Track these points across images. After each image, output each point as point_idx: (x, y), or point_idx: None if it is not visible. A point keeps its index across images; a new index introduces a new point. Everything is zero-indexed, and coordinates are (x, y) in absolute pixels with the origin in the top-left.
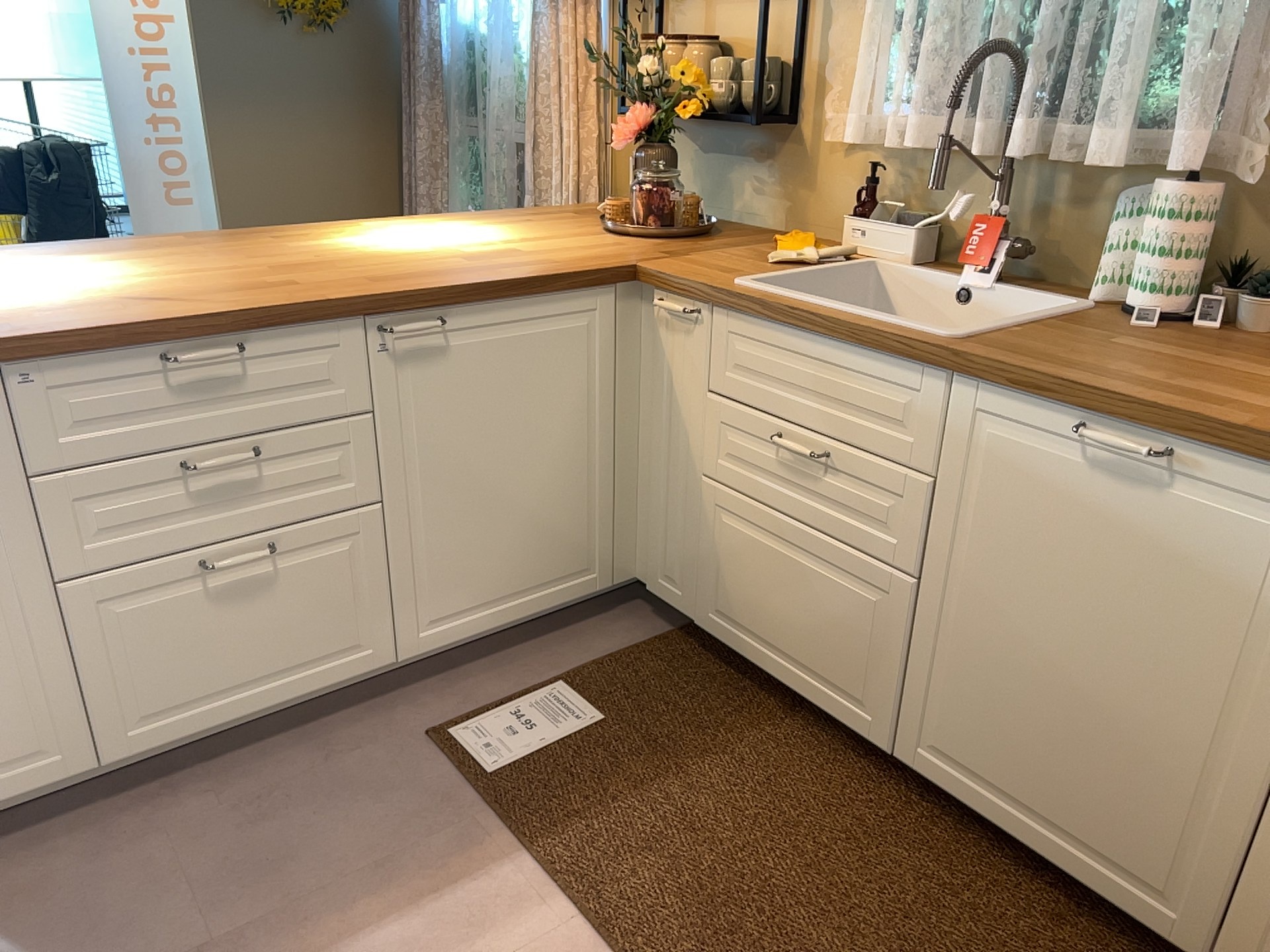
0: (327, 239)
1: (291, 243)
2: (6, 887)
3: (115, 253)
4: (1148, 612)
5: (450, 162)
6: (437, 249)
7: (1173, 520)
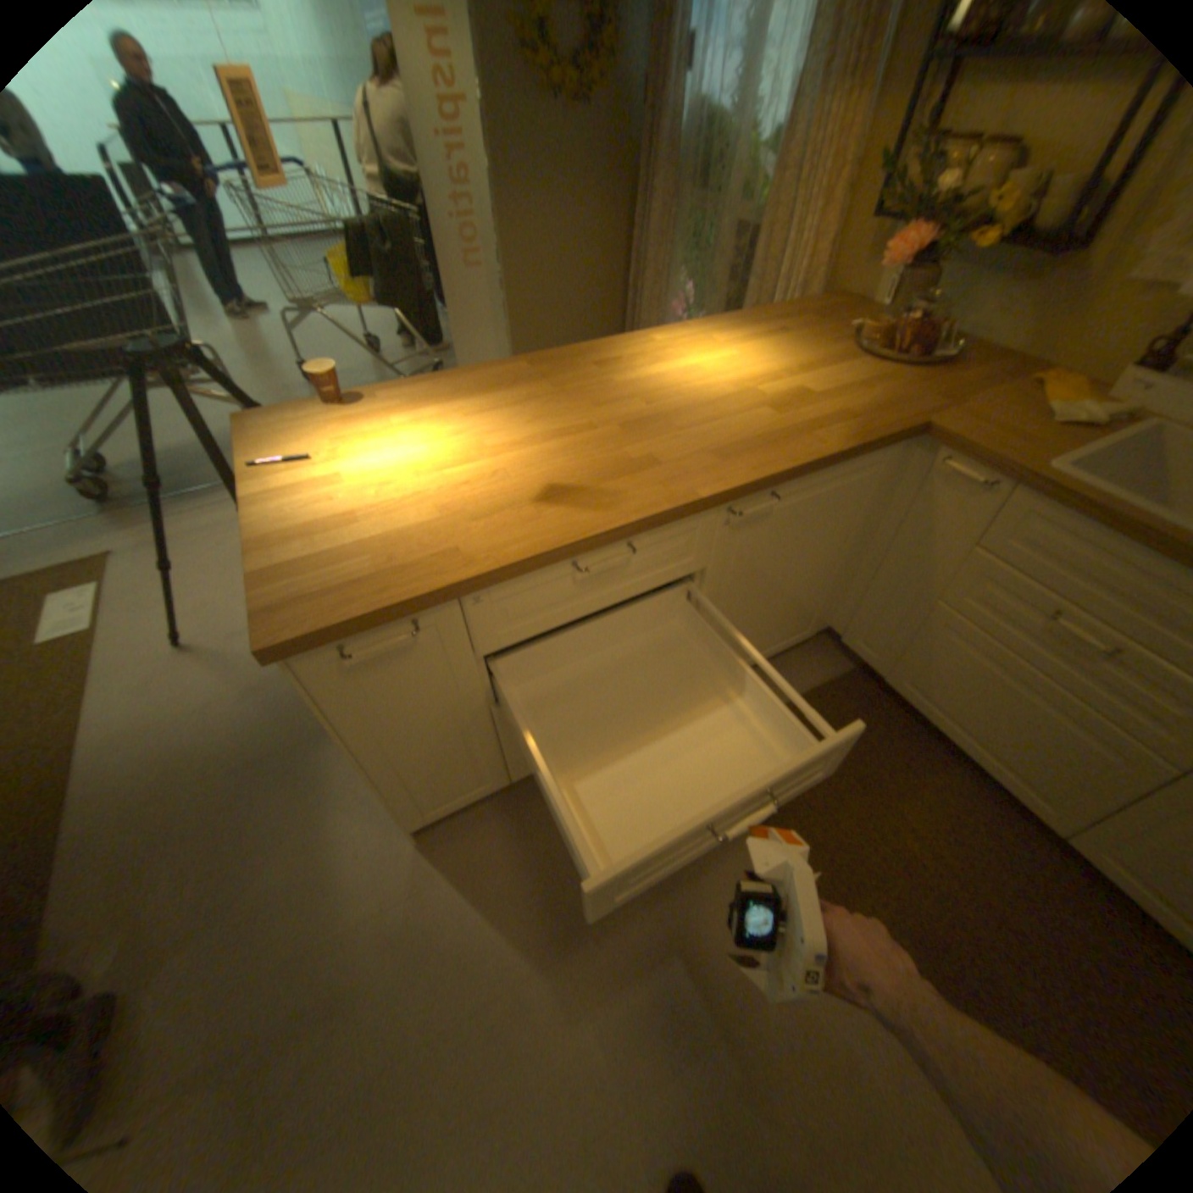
0: (637, 365)
1: (613, 375)
2: (468, 862)
3: (483, 394)
4: None
5: (674, 231)
6: (738, 387)
7: None
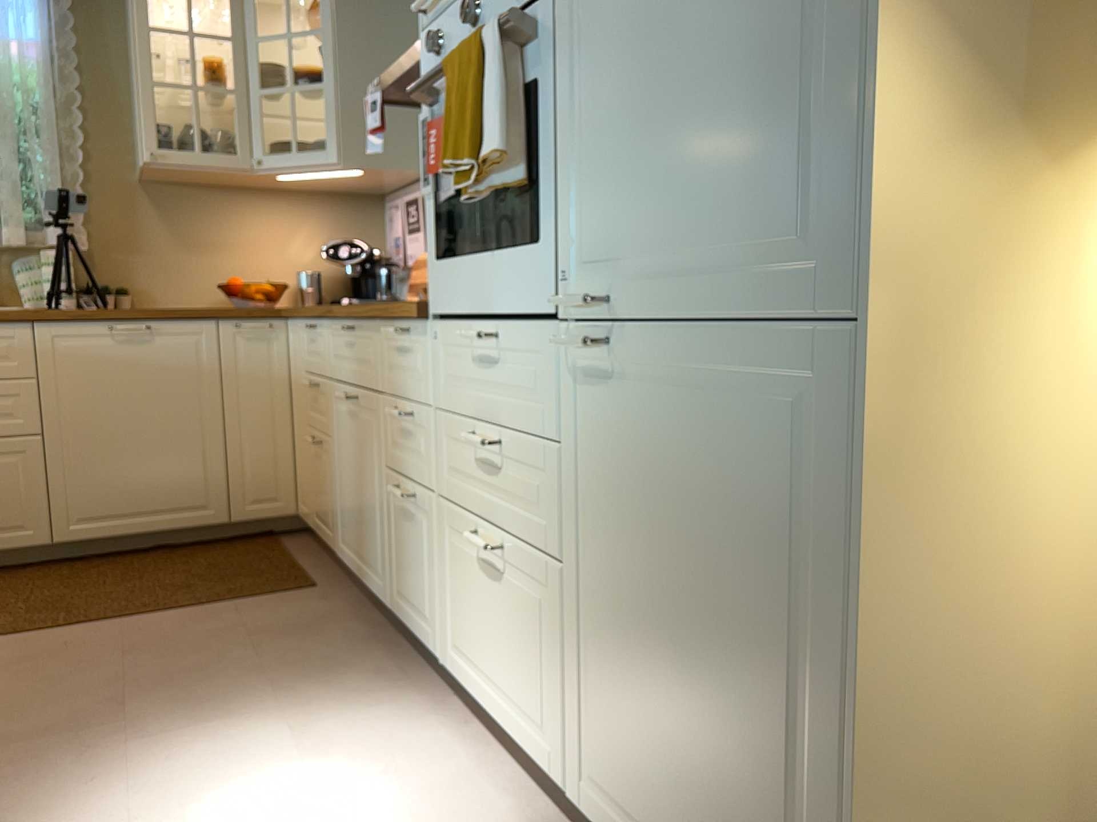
0: None
1: None
2: None
3: None
4: (160, 392)
5: None
6: None
7: (157, 351)
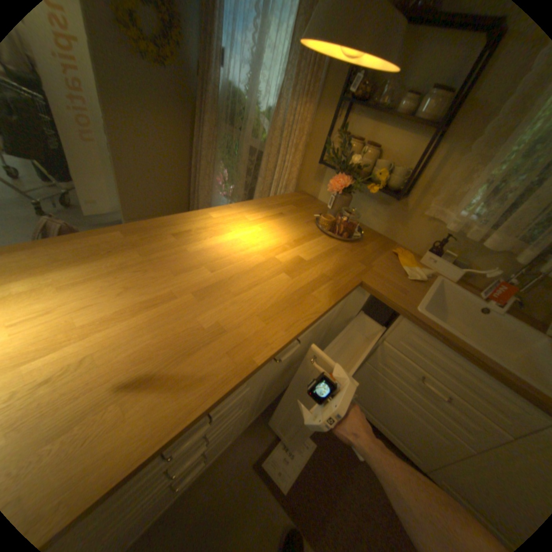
0: (202, 237)
1: (186, 245)
2: None
3: (80, 263)
4: None
5: (216, 143)
6: (265, 257)
7: None
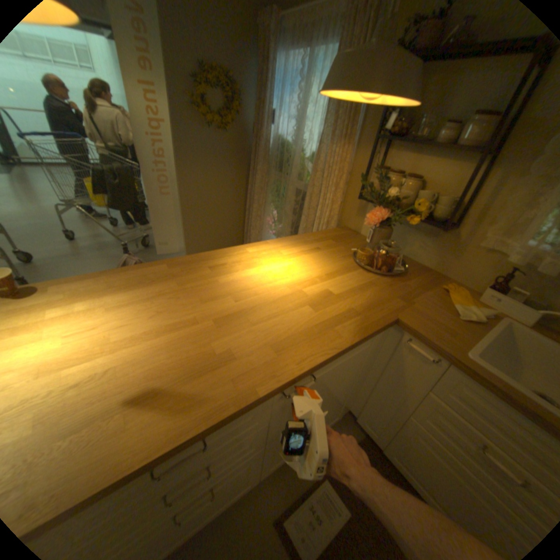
0: (235, 270)
1: (219, 277)
2: None
3: (128, 290)
4: None
5: (267, 188)
6: (292, 289)
7: None
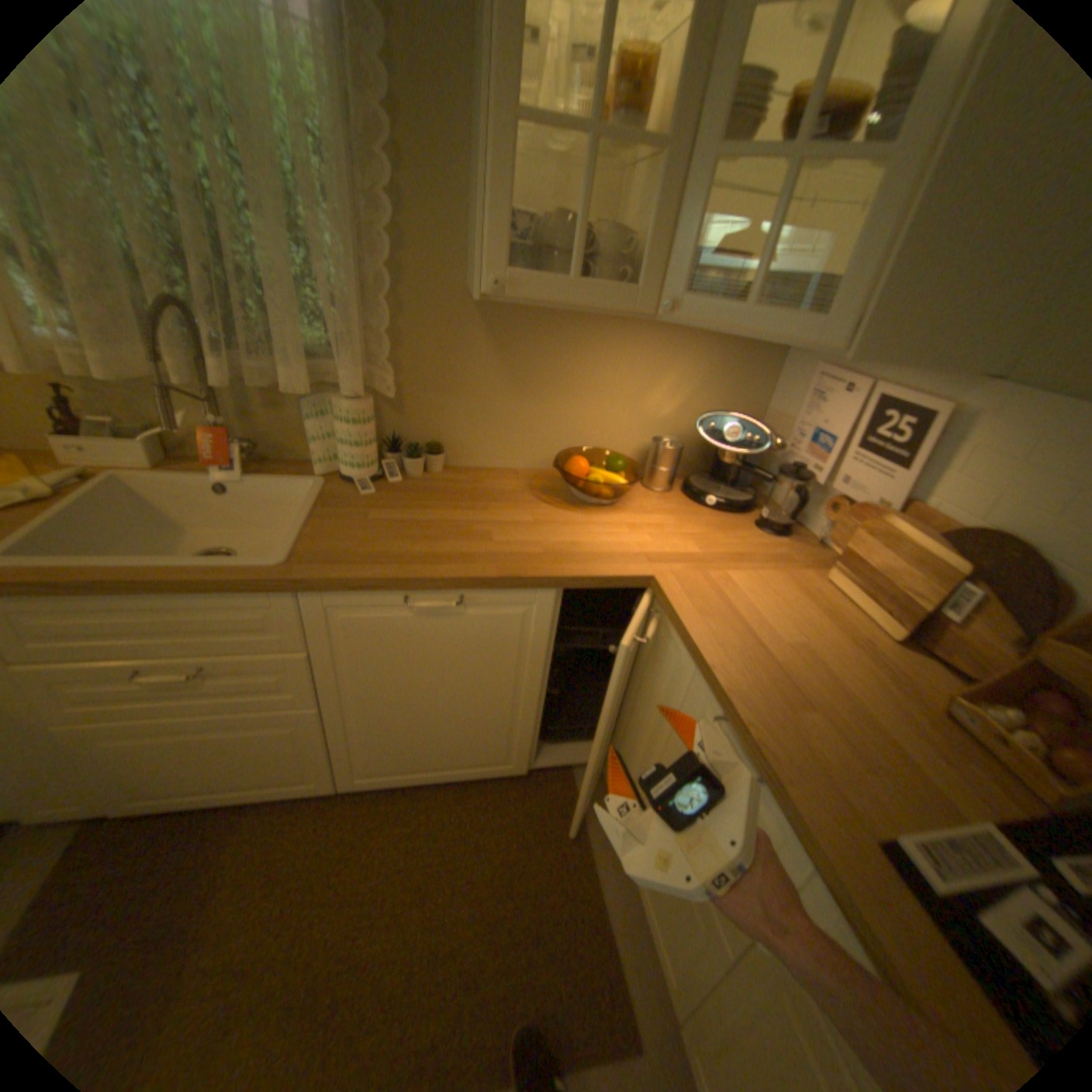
0: None
1: None
2: None
3: None
4: (469, 668)
5: None
6: None
7: (471, 625)
